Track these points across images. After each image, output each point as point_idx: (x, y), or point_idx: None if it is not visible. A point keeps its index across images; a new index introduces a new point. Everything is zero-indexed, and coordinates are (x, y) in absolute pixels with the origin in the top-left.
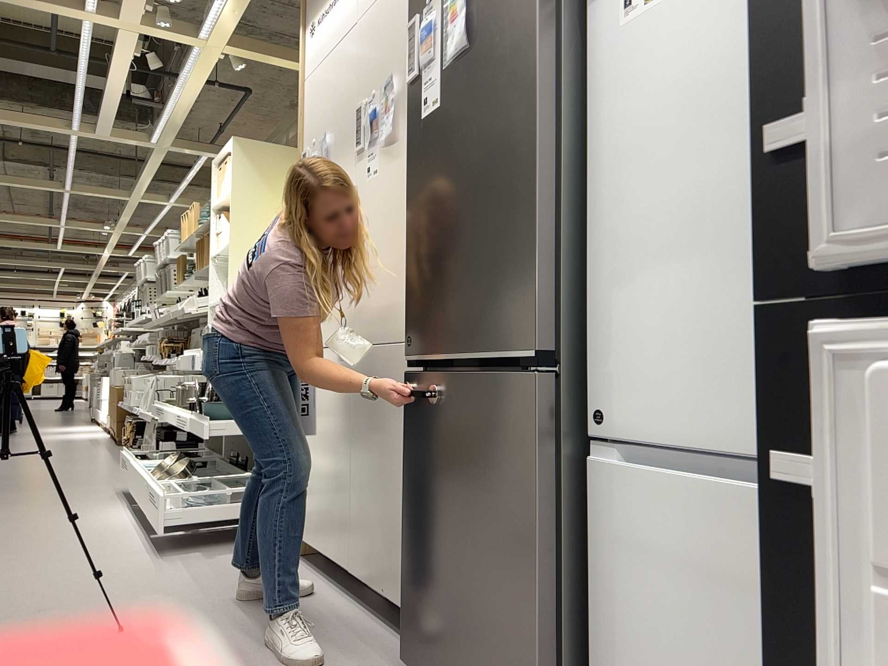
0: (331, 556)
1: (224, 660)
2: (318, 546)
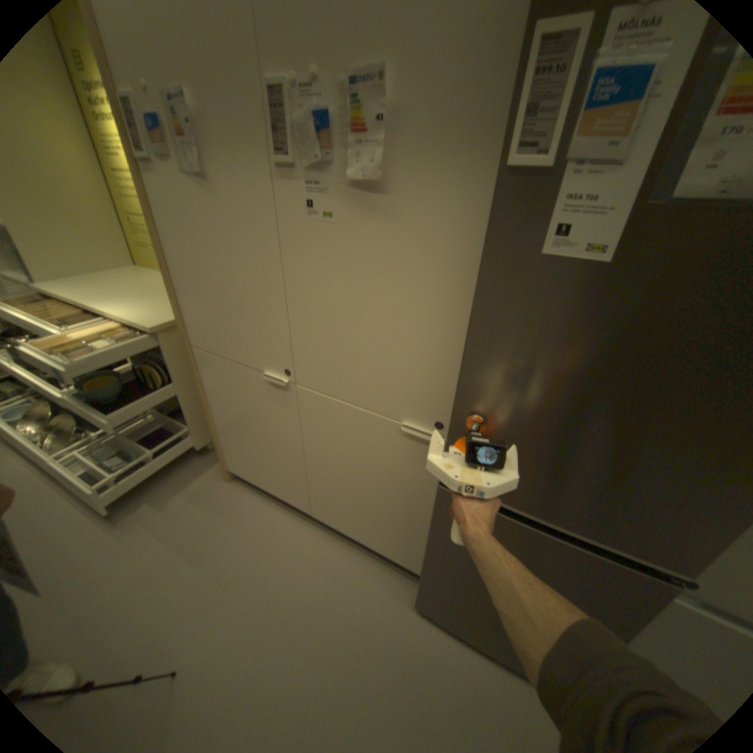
0: (285, 499)
1: (290, 659)
2: (264, 487)
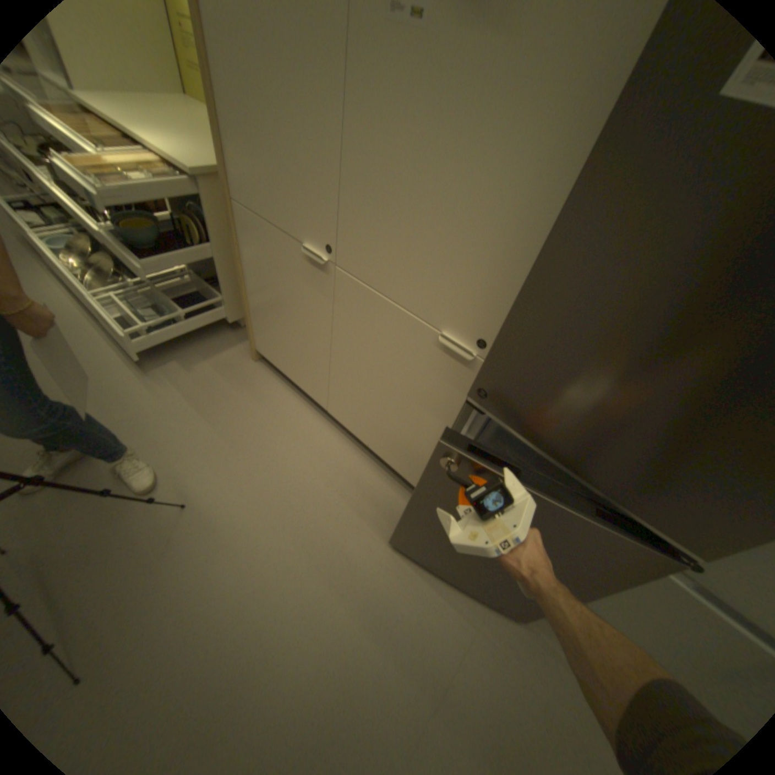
0: (306, 390)
1: (285, 523)
2: (288, 374)
